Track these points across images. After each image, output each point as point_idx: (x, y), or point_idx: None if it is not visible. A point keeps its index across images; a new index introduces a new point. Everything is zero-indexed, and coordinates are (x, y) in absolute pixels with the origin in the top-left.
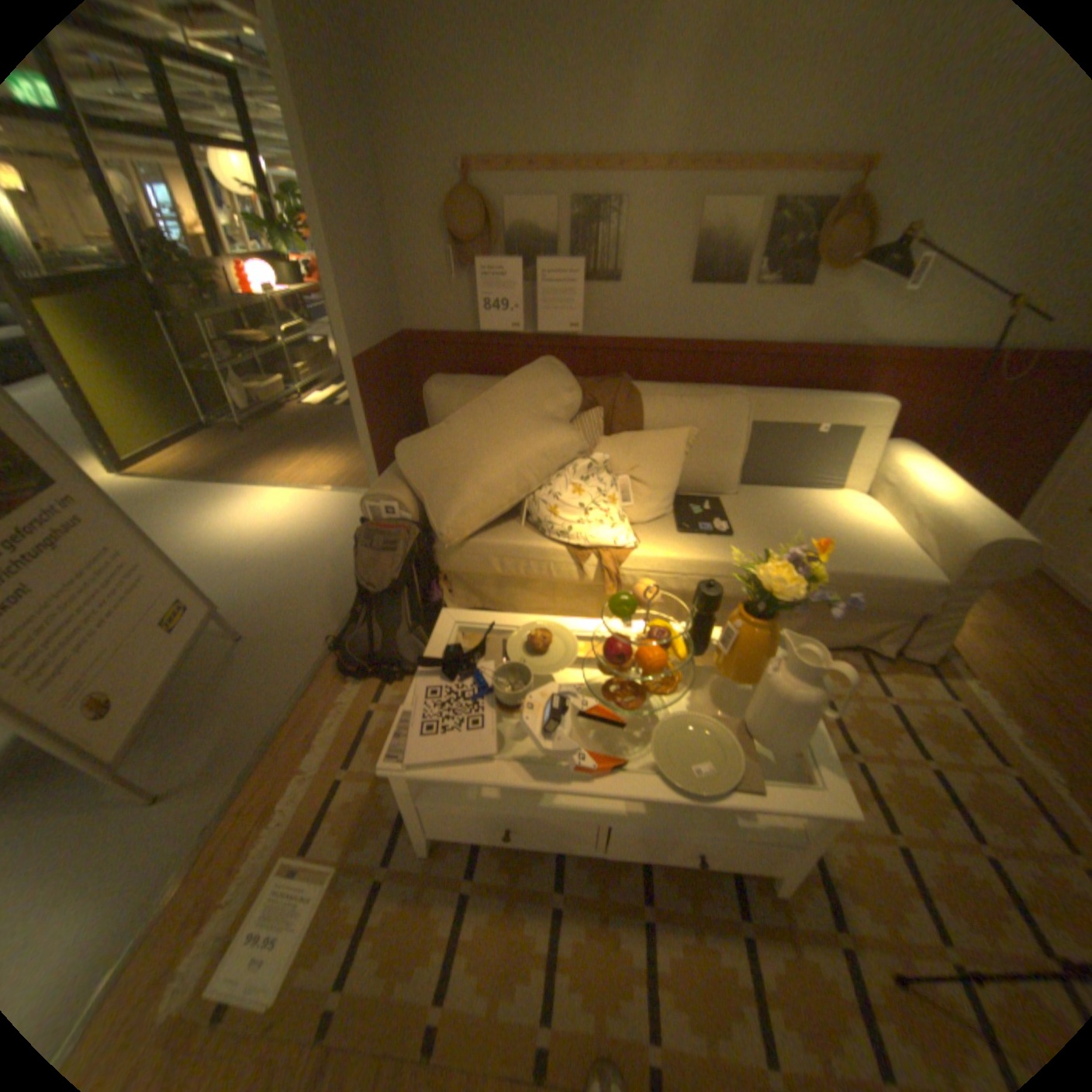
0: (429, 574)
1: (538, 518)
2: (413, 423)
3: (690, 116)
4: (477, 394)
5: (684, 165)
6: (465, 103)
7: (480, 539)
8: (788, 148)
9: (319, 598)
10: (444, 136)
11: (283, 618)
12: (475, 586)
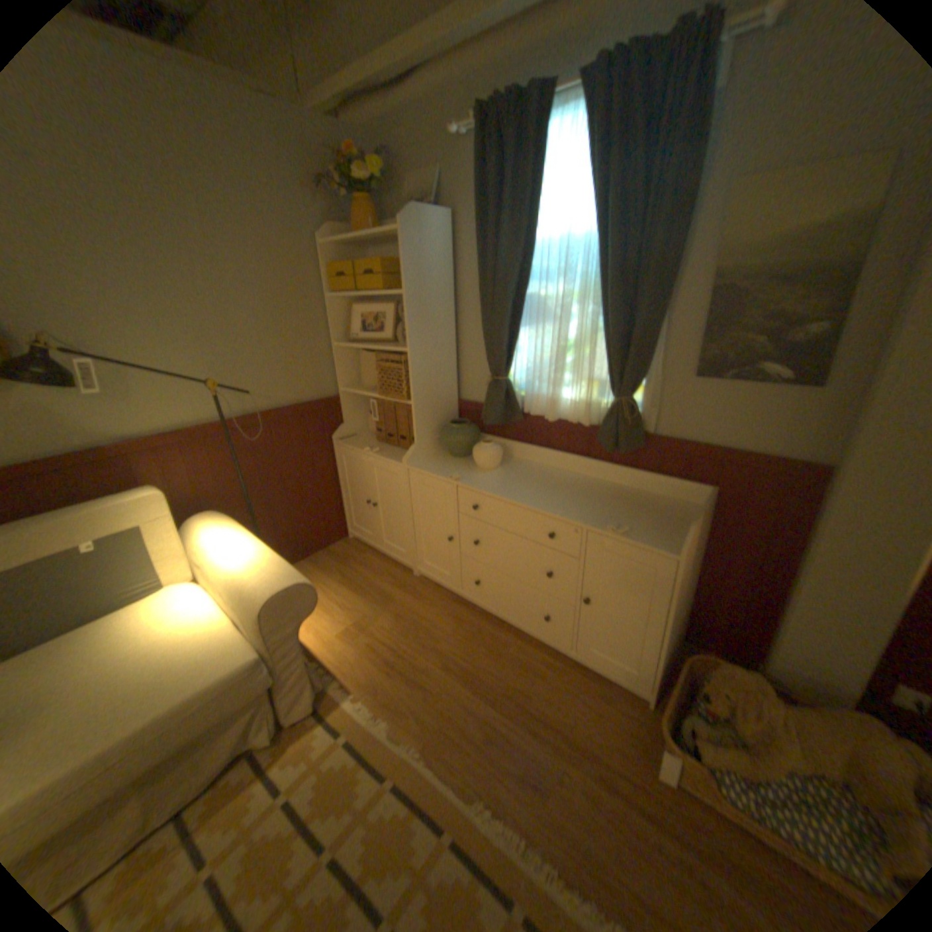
0: None
1: None
2: None
3: None
4: None
5: None
6: None
7: None
8: None
9: None
10: None
11: None
12: None
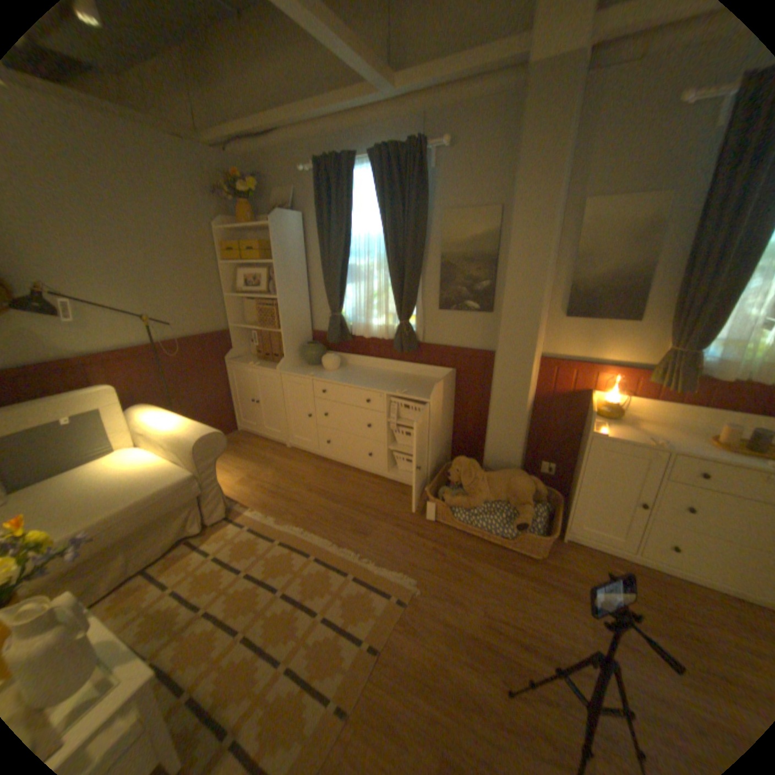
0: None
1: None
2: None
3: None
4: None
5: None
6: None
7: None
8: None
9: None
10: None
11: None
12: None
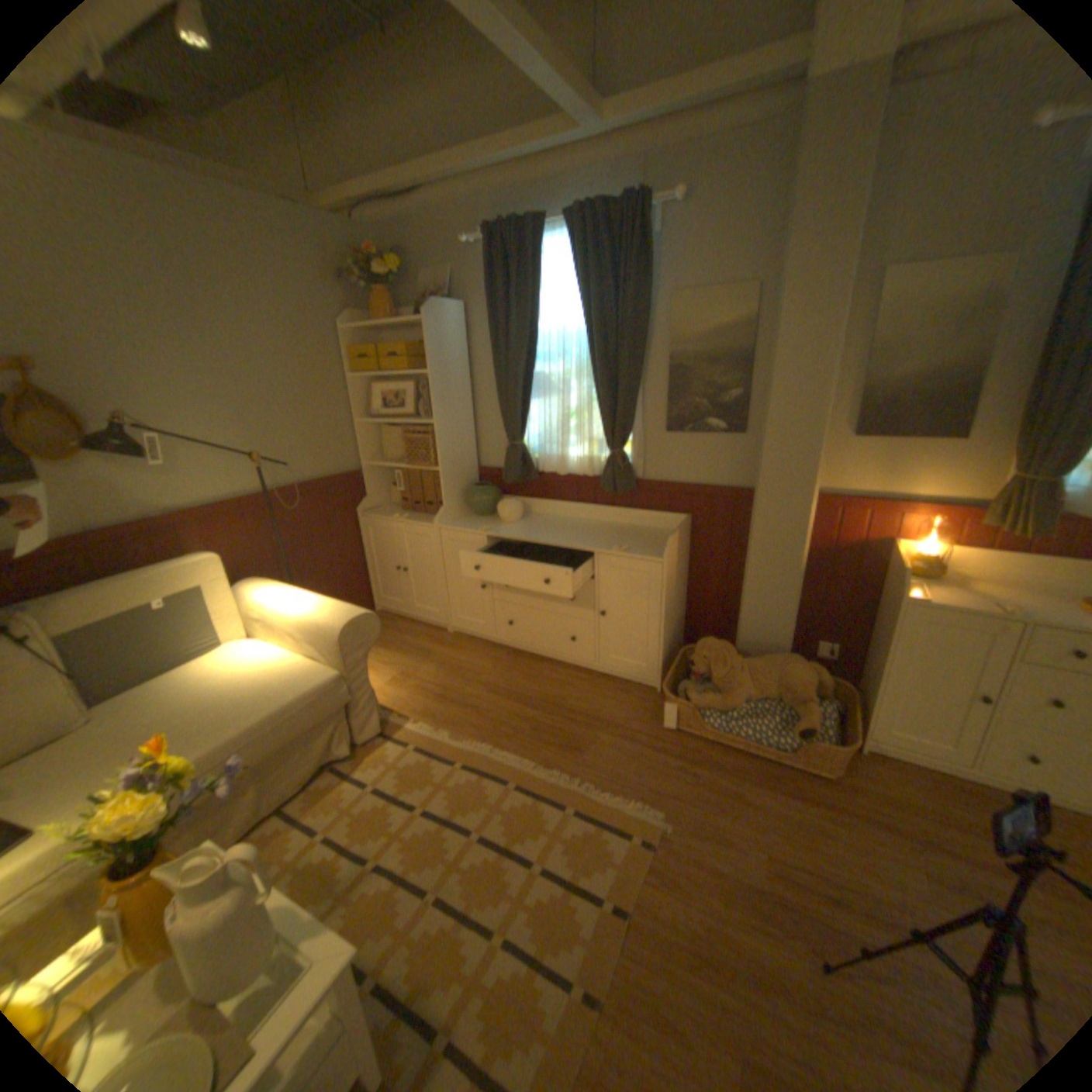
0: None
1: None
2: None
3: None
4: None
5: None
6: None
7: None
8: None
9: None
10: None
11: None
12: None
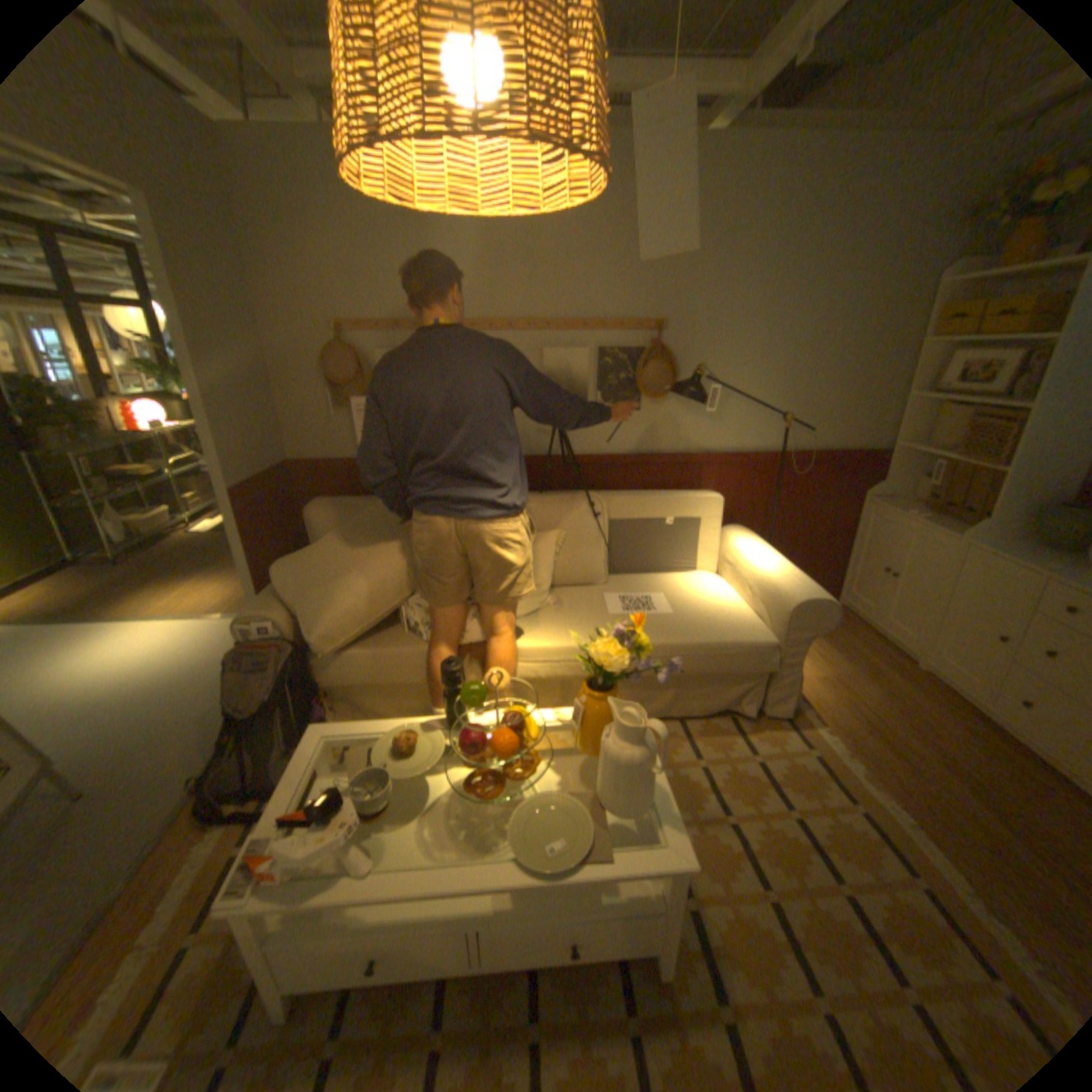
0: (309, 692)
1: (415, 623)
2: (301, 543)
3: (521, 292)
4: (358, 513)
5: (522, 326)
6: (336, 281)
7: (360, 650)
8: (599, 314)
9: (188, 735)
10: (318, 305)
11: (142, 763)
12: (359, 698)
